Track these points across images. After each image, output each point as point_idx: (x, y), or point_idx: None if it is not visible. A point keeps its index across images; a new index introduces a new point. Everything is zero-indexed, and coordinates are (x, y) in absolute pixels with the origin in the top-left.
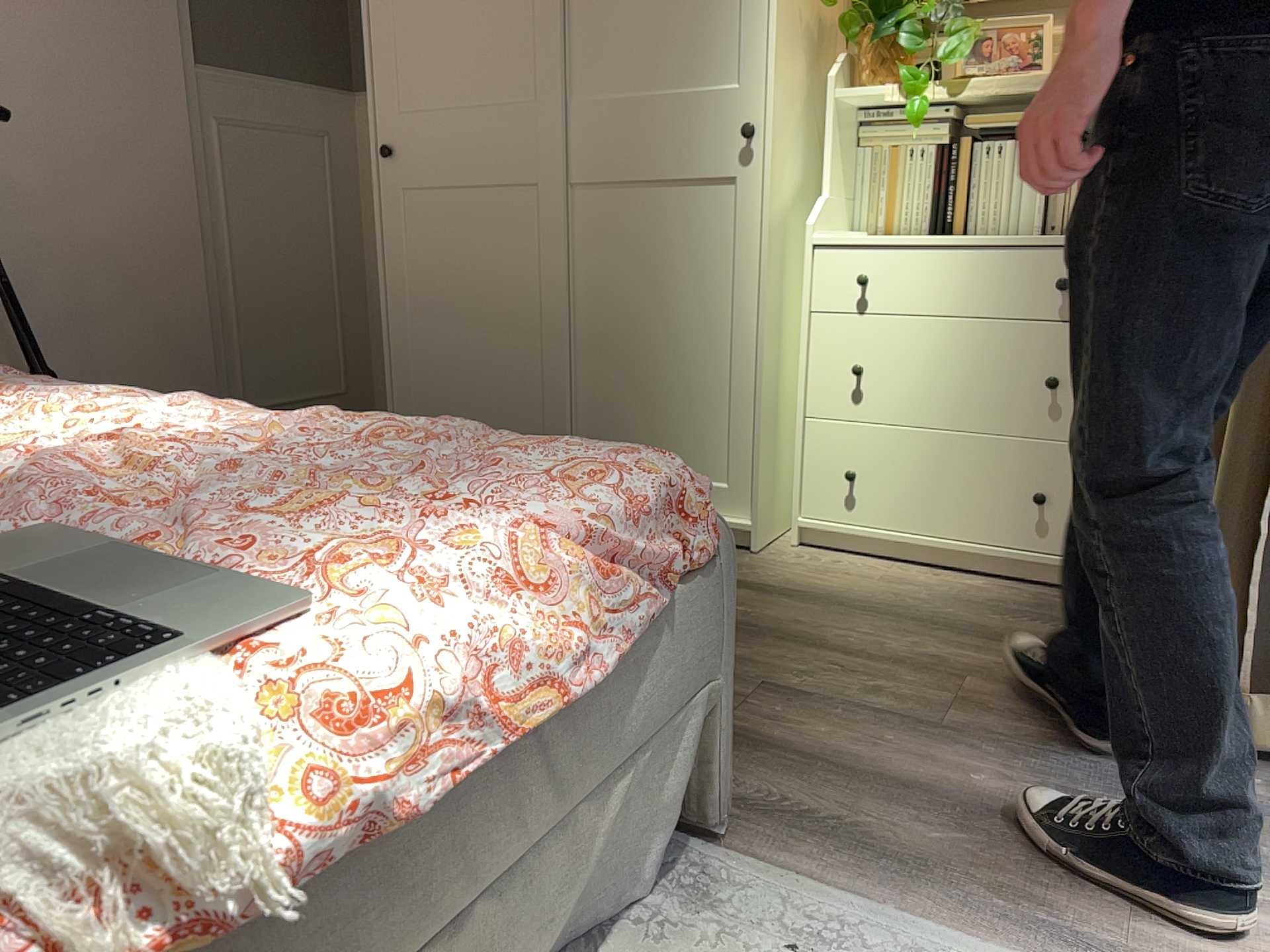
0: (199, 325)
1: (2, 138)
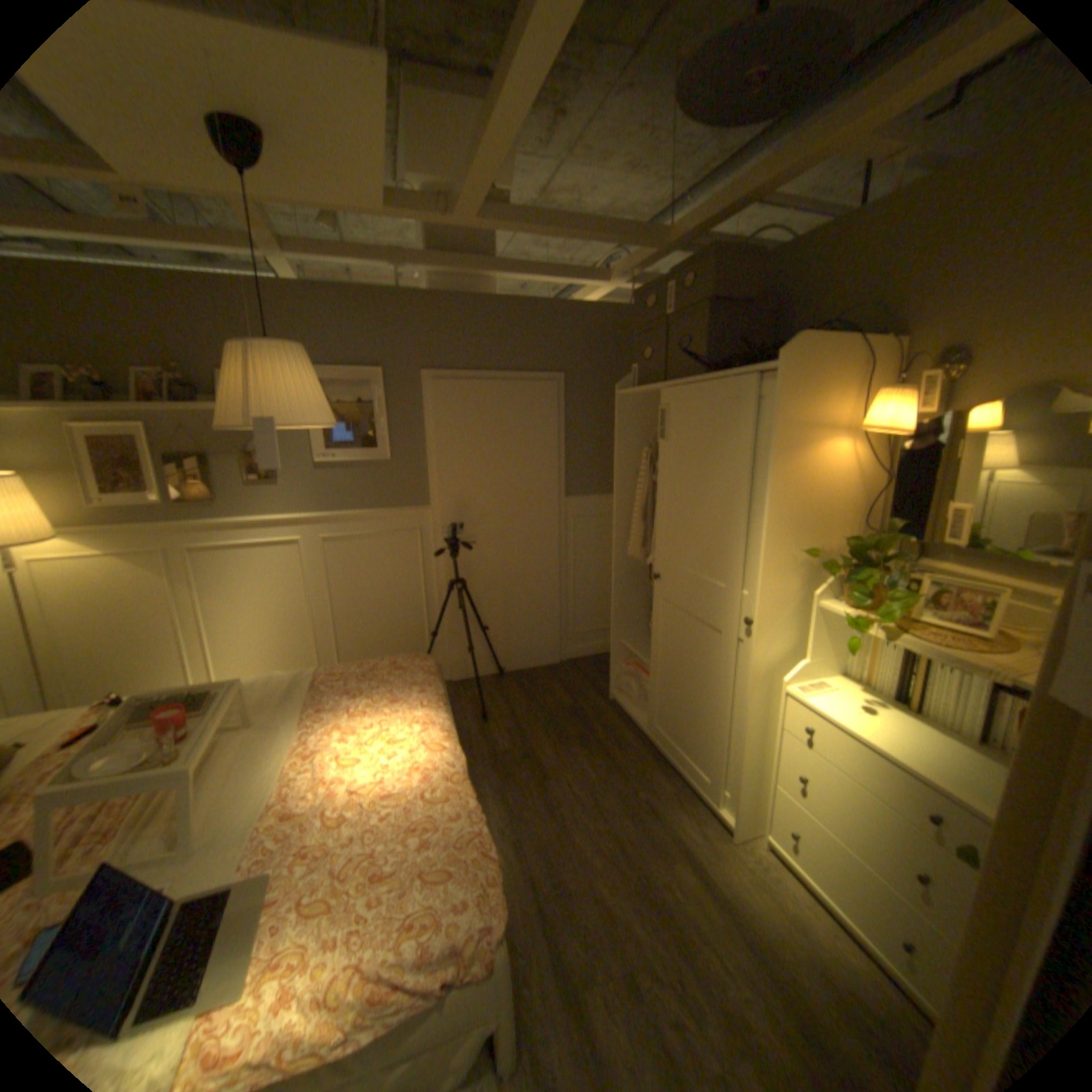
0: (552, 602)
1: (482, 540)
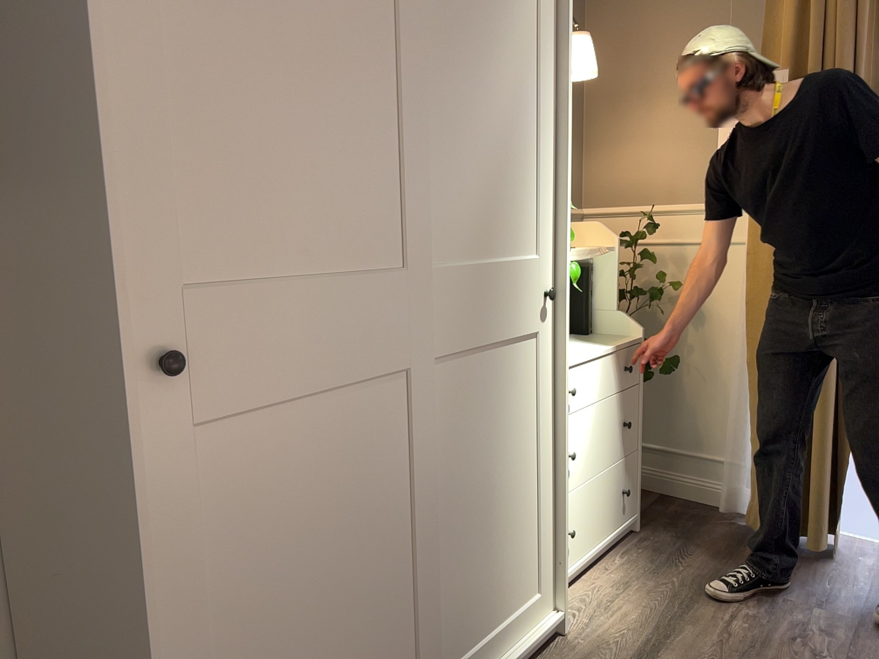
0: None
1: None
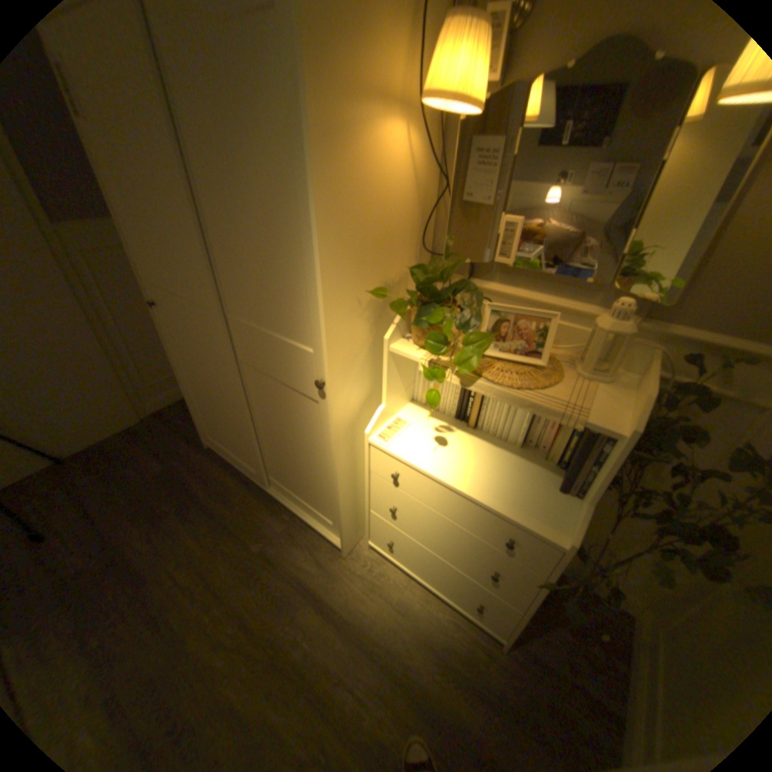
0: (97, 365)
1: None
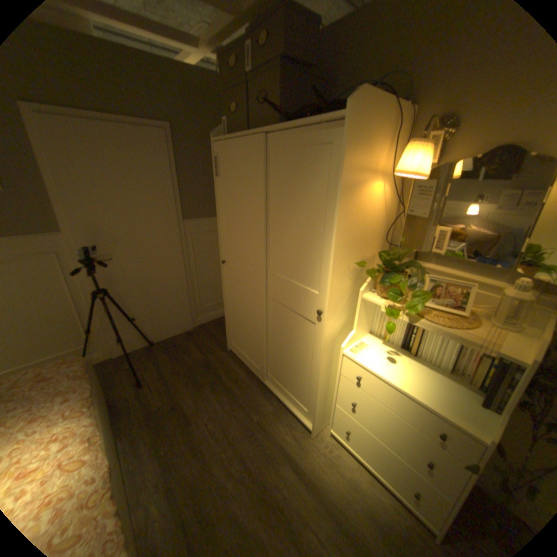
0: (183, 292)
1: (119, 256)
